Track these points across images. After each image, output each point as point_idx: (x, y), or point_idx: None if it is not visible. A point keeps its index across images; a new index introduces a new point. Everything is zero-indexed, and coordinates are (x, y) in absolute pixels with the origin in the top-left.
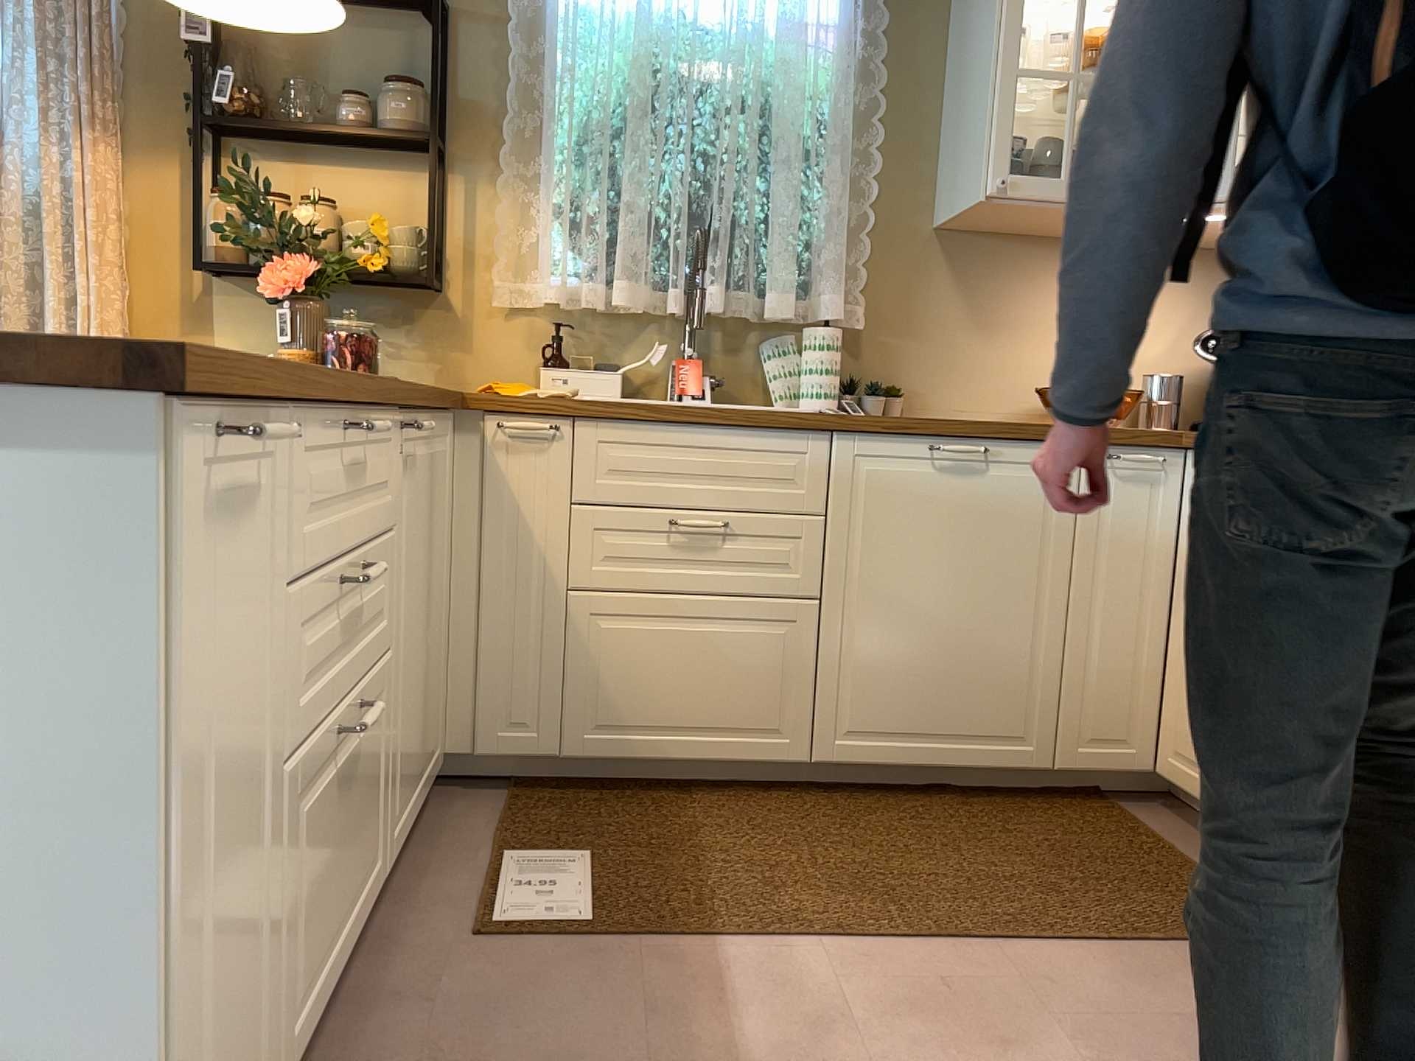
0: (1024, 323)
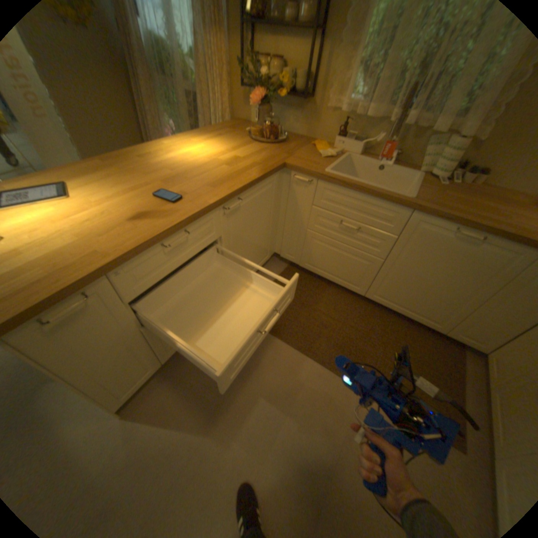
0: None
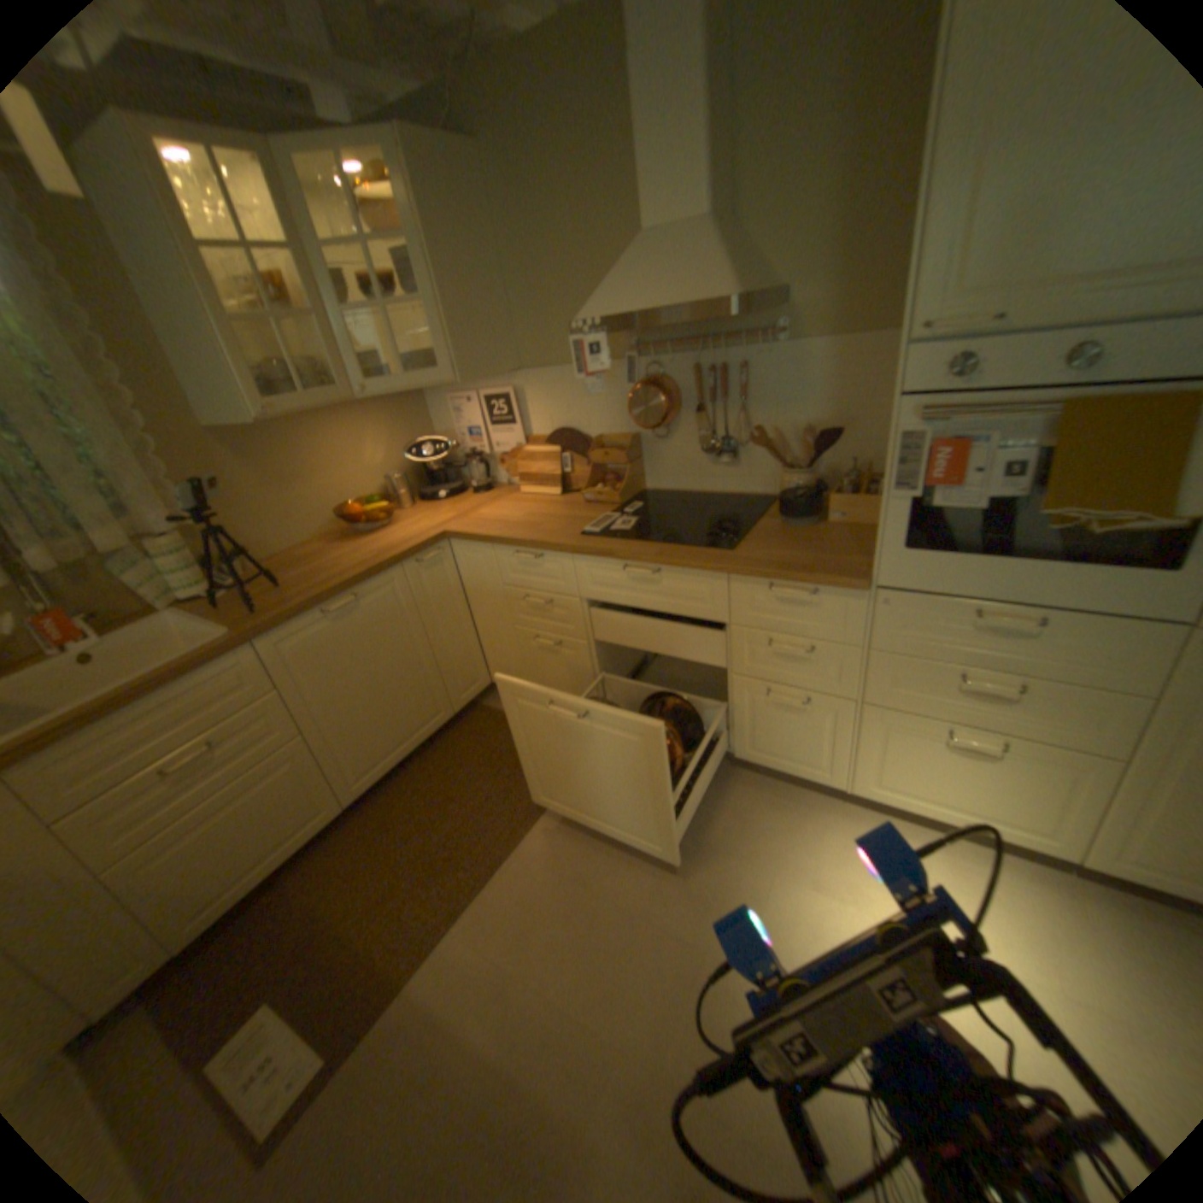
0: (298, 474)
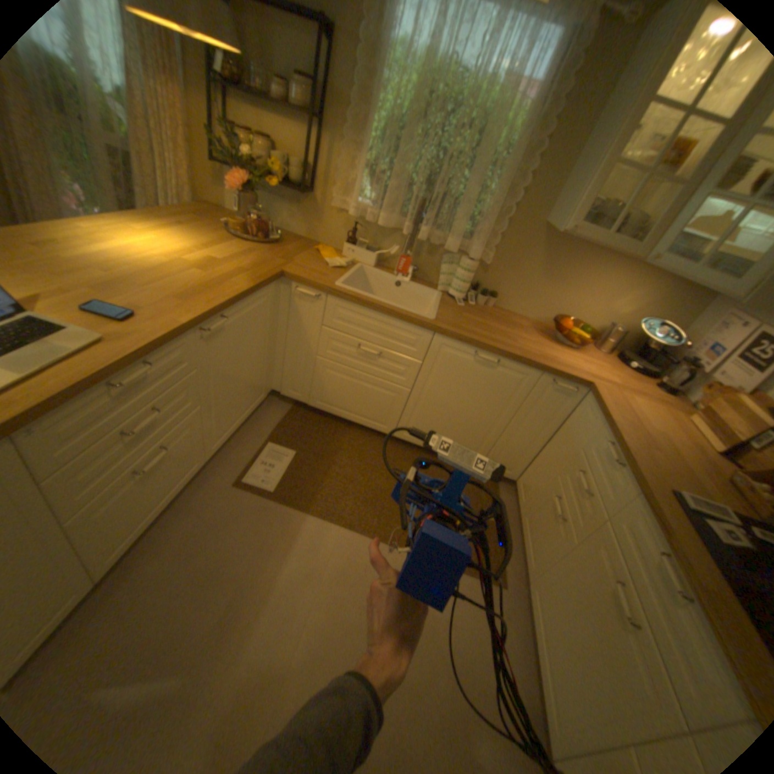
0: (568, 281)
